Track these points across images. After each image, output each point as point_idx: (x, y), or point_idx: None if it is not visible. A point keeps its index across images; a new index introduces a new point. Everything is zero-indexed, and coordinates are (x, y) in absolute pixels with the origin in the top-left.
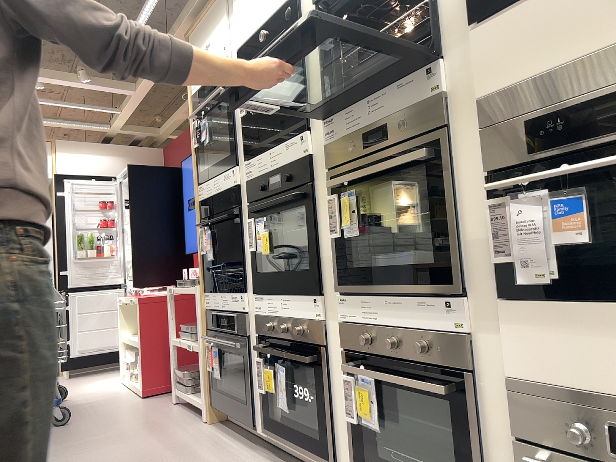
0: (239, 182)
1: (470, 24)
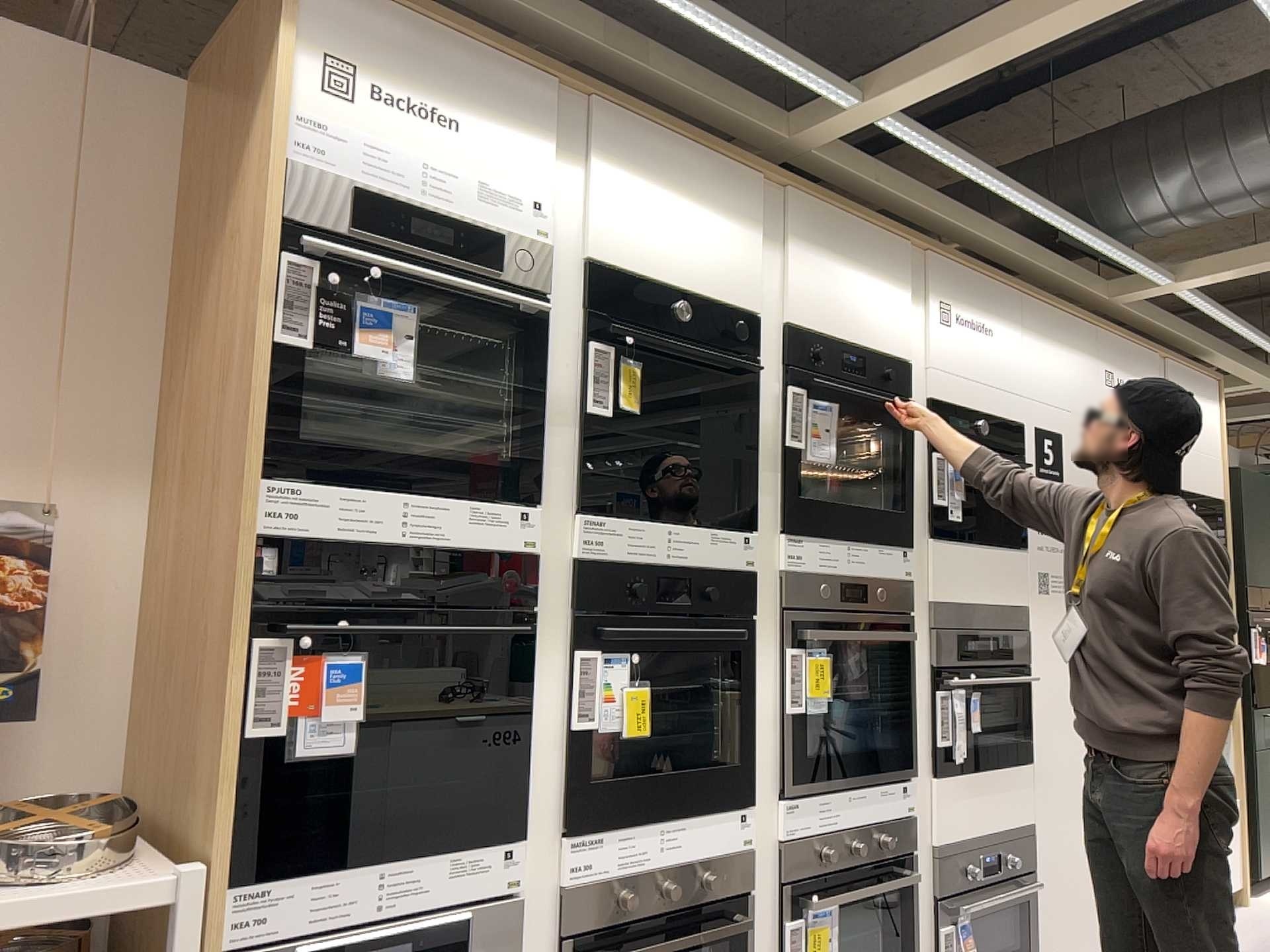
0: (544, 547)
1: (923, 533)
